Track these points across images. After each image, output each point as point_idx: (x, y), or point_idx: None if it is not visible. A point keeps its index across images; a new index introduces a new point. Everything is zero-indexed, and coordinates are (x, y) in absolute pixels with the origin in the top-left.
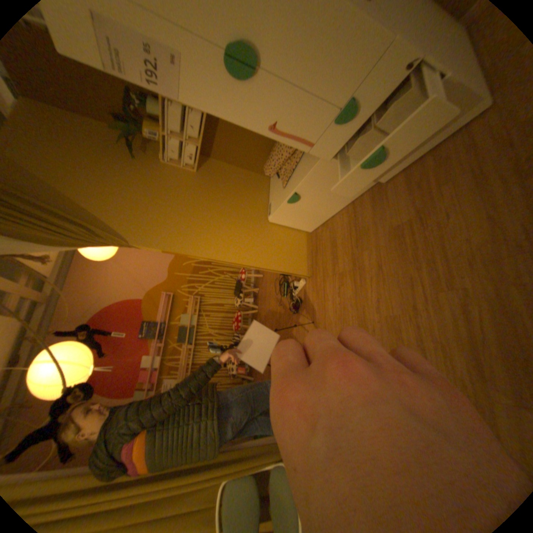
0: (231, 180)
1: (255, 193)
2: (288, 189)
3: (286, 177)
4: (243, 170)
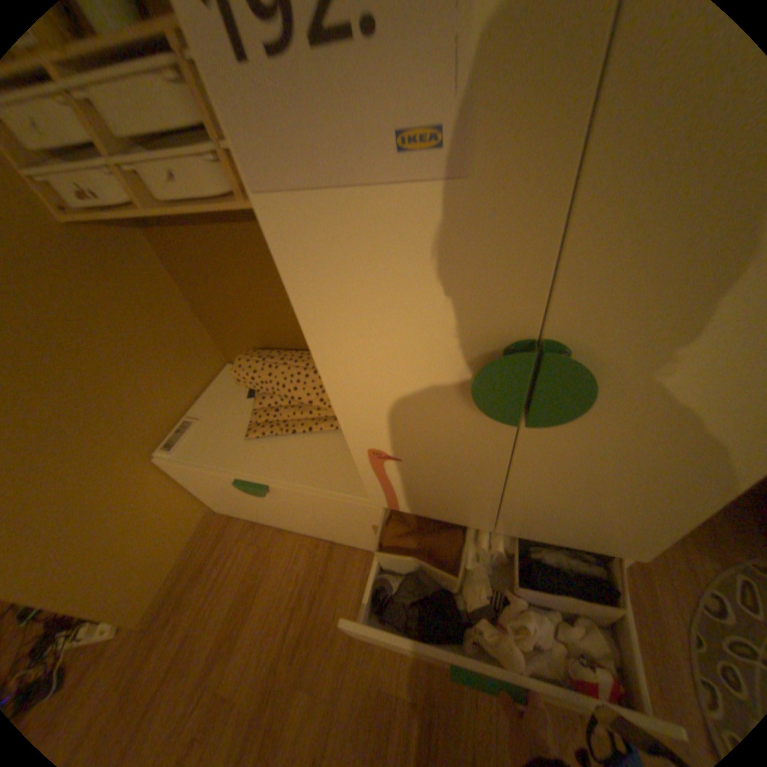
0: (146, 313)
1: (174, 376)
2: (255, 458)
3: (268, 426)
4: (189, 312)
